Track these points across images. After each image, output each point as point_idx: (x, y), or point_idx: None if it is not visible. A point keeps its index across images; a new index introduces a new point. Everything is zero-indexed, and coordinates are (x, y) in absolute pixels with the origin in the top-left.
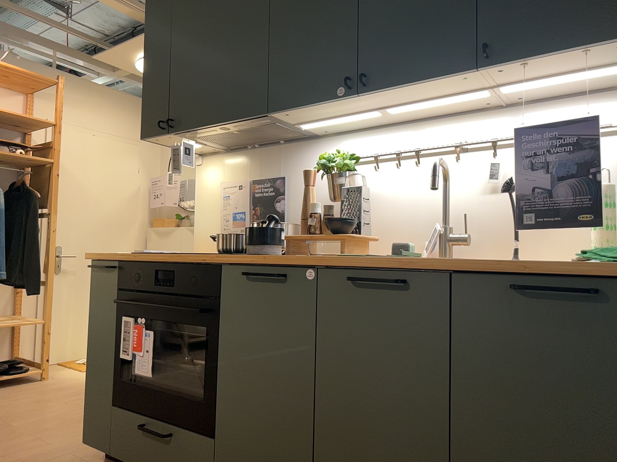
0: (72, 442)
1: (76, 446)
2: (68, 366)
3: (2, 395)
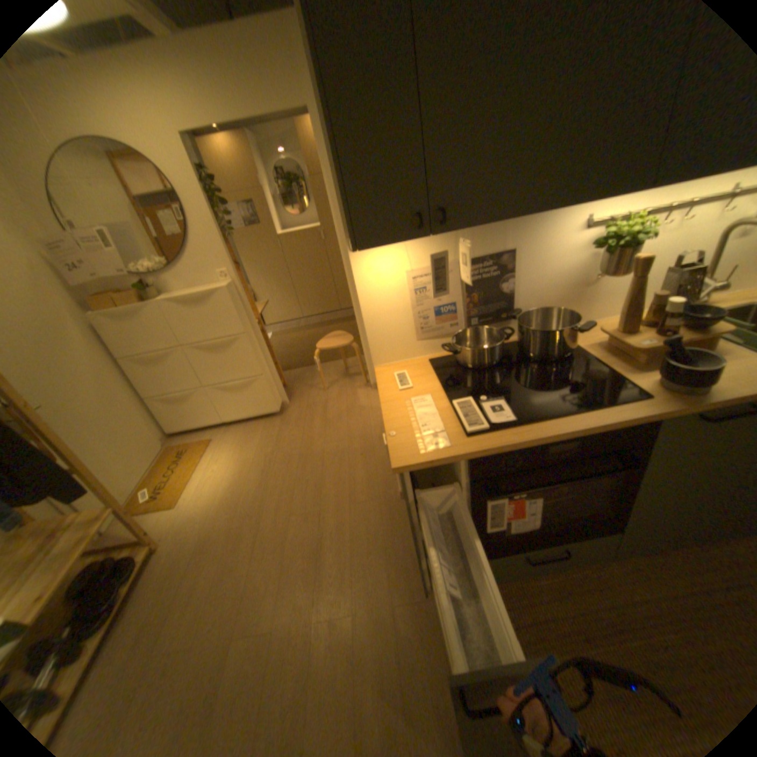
0: (366, 594)
1: (376, 595)
2: (141, 515)
3: (155, 609)
